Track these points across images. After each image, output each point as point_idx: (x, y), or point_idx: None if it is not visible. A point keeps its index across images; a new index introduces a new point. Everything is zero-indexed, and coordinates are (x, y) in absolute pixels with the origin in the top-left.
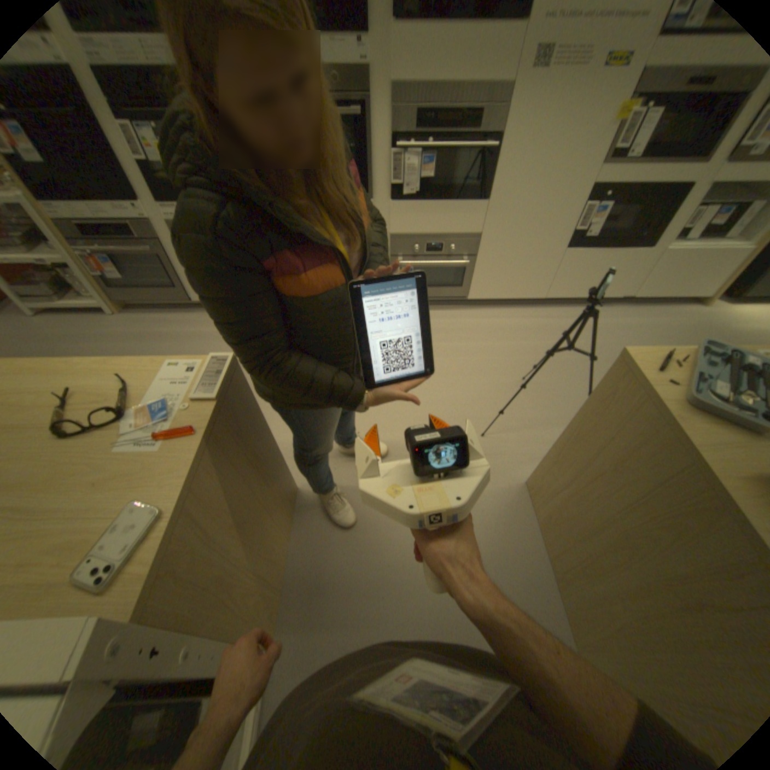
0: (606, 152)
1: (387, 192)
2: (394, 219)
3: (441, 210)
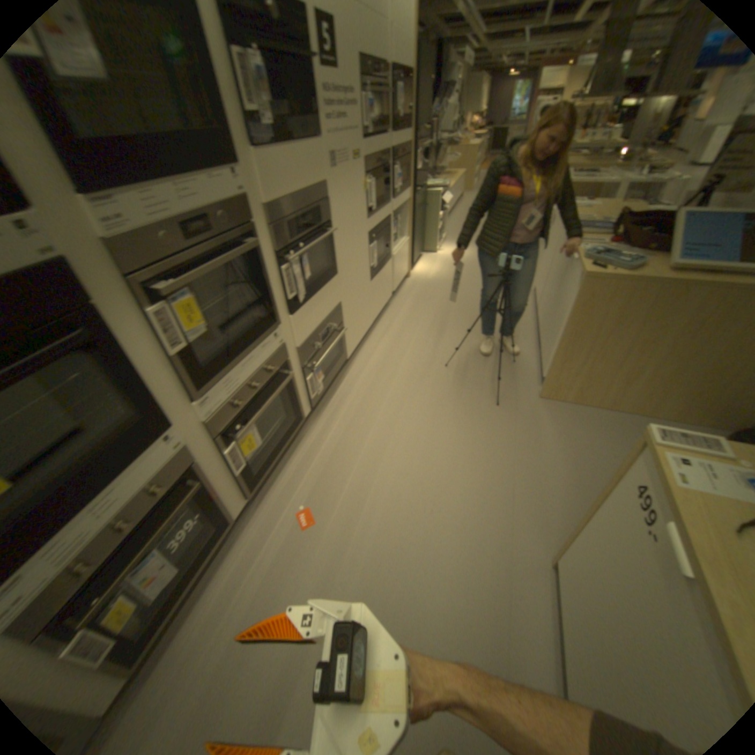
0: (366, 212)
1: (285, 308)
2: (297, 329)
3: (319, 299)
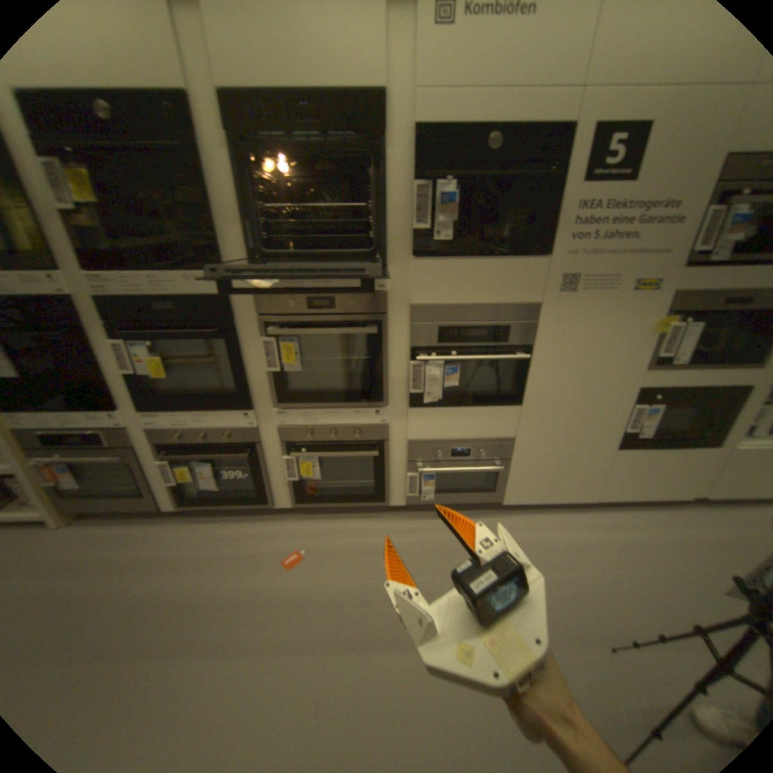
0: (649, 359)
1: (405, 398)
2: (413, 424)
3: (468, 415)
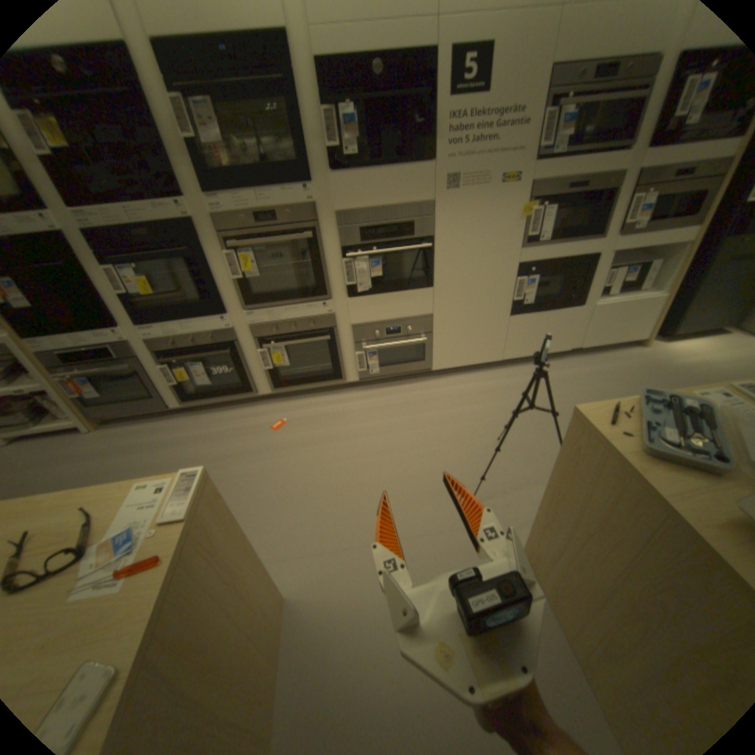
0: (521, 240)
1: (344, 291)
2: (353, 312)
3: (393, 300)
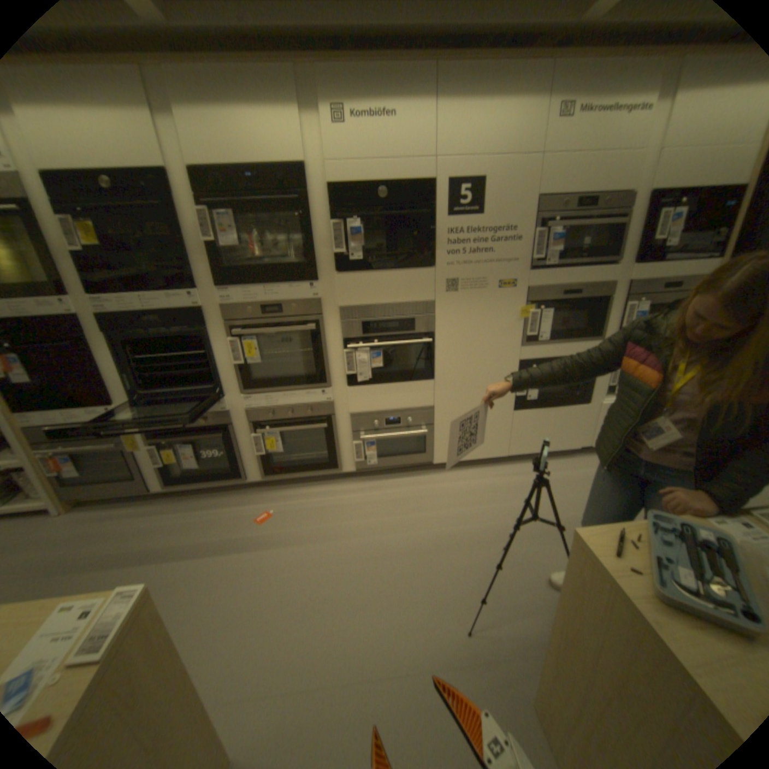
0: (520, 339)
1: (344, 380)
2: (353, 401)
3: (394, 390)
